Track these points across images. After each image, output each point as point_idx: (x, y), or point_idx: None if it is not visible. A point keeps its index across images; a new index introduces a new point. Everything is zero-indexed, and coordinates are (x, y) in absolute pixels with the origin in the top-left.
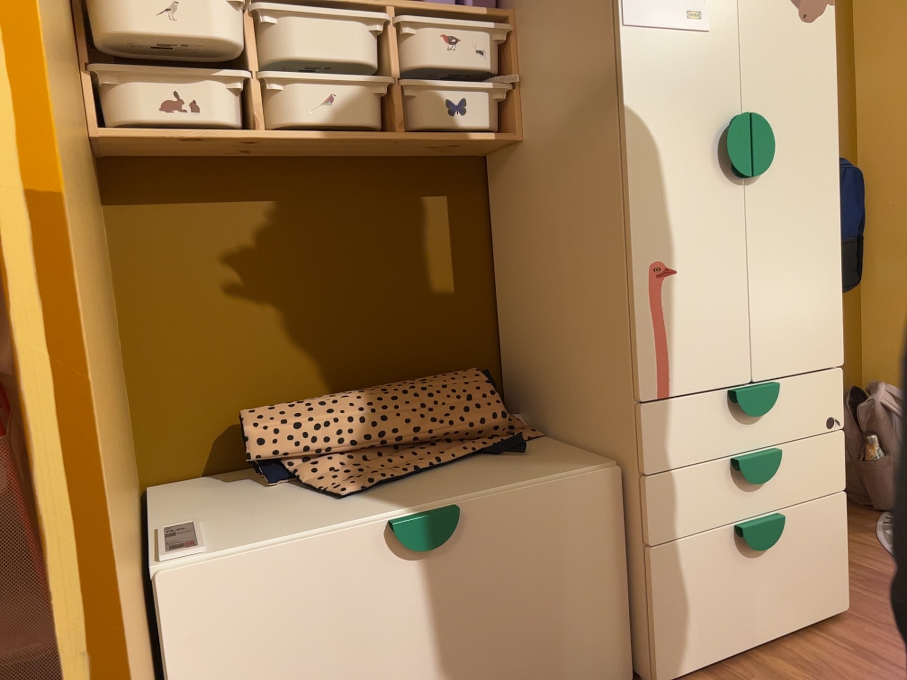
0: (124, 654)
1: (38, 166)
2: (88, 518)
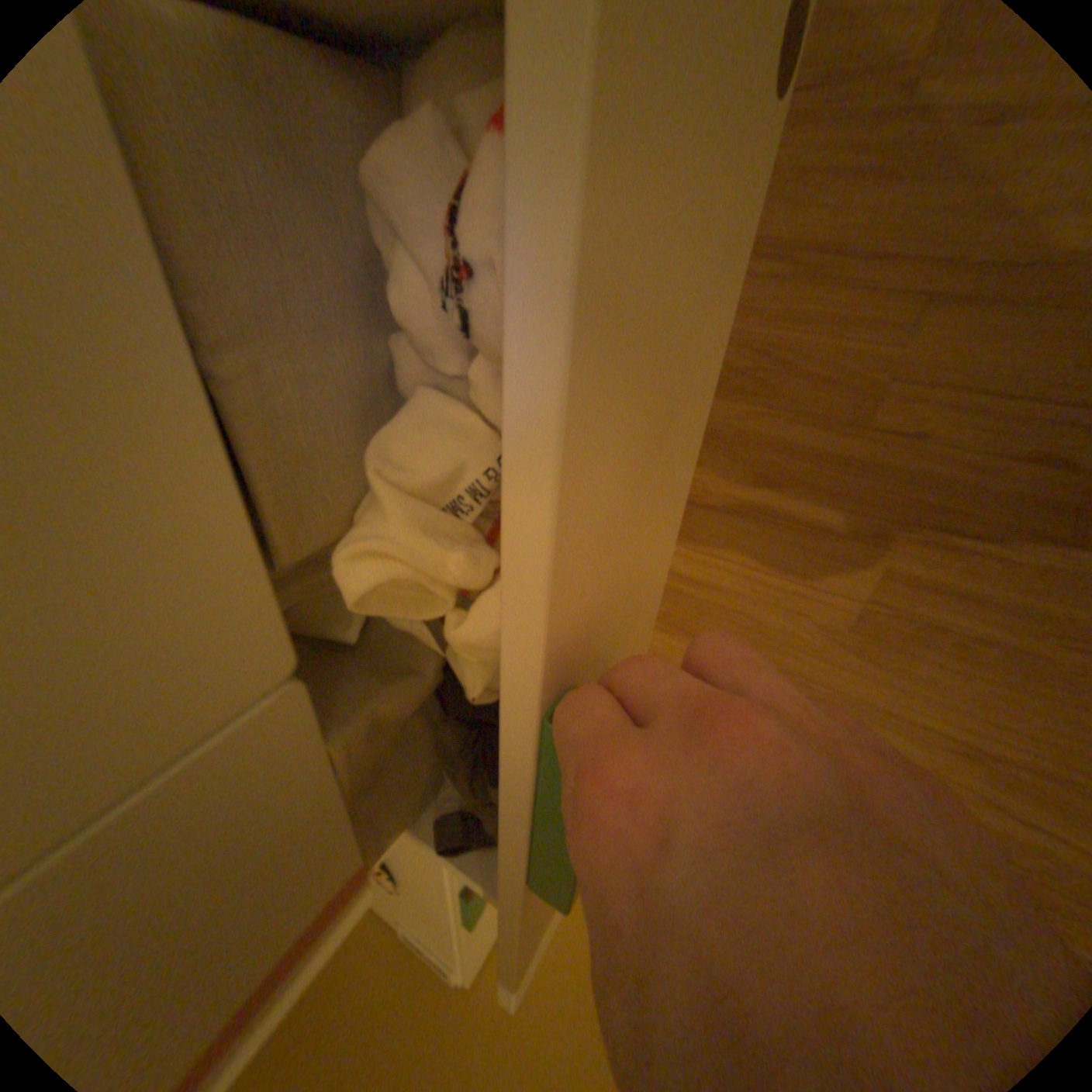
0: None
1: None
2: None
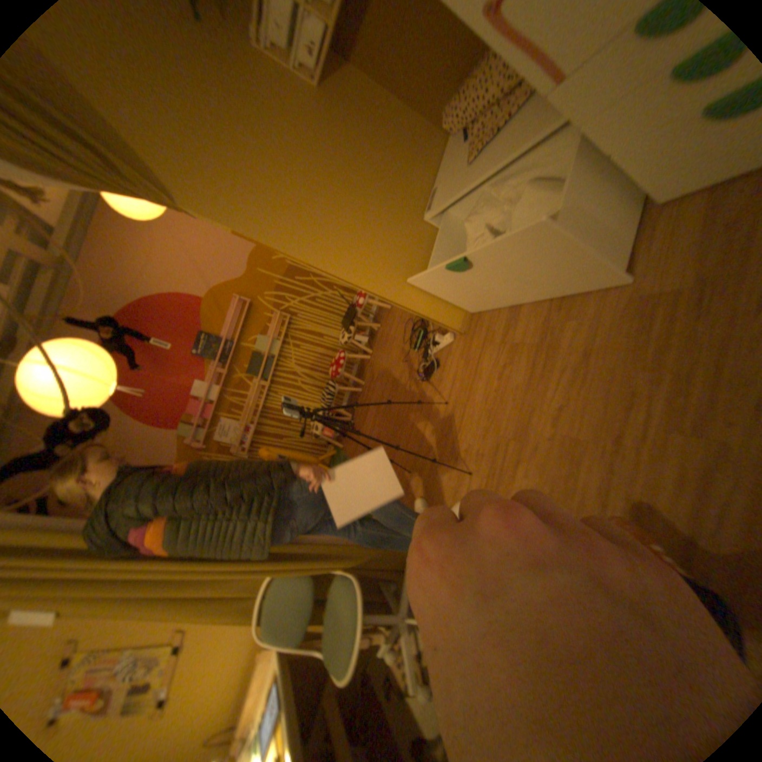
0: (384, 287)
1: (301, 258)
2: (357, 283)
